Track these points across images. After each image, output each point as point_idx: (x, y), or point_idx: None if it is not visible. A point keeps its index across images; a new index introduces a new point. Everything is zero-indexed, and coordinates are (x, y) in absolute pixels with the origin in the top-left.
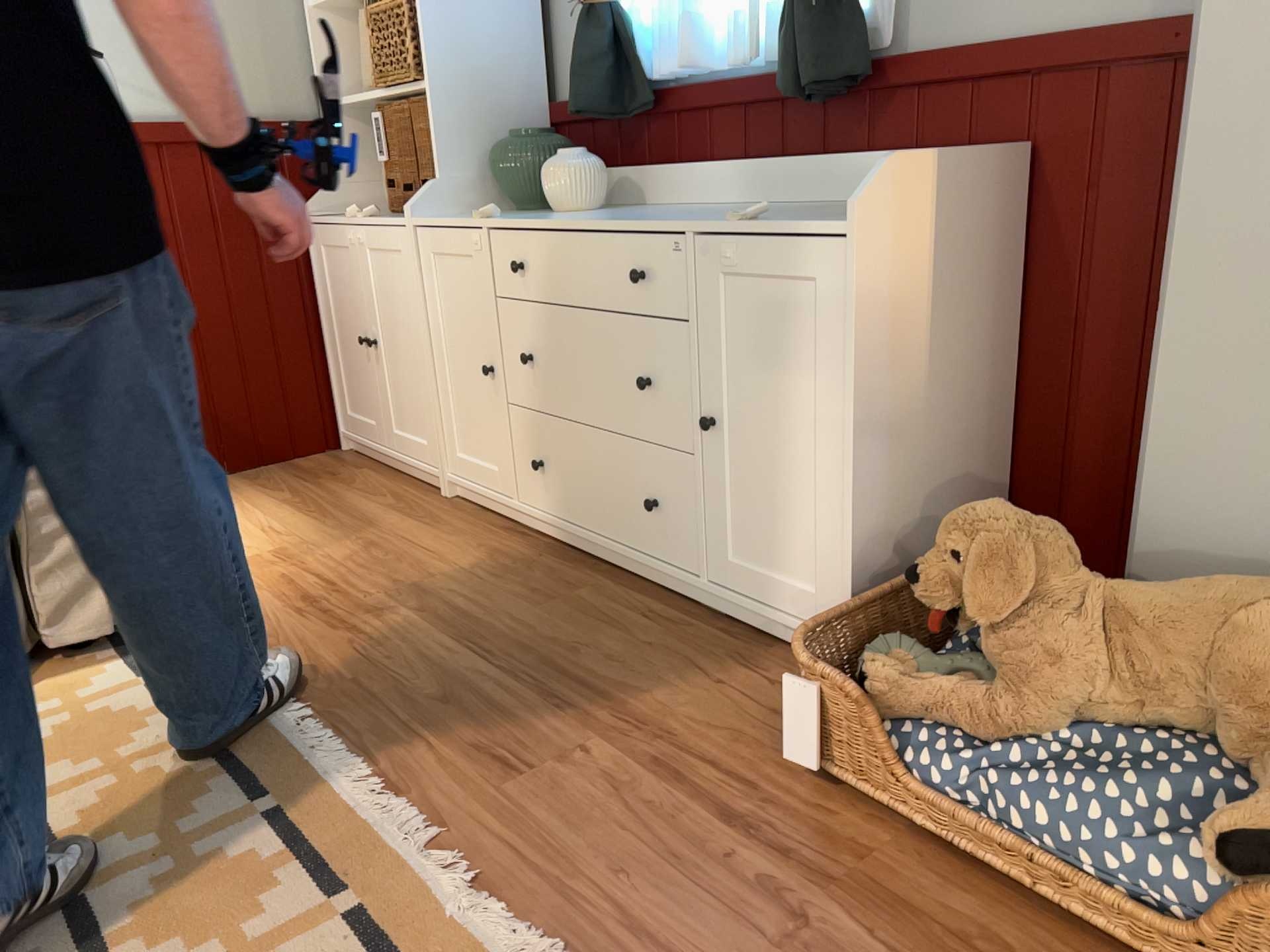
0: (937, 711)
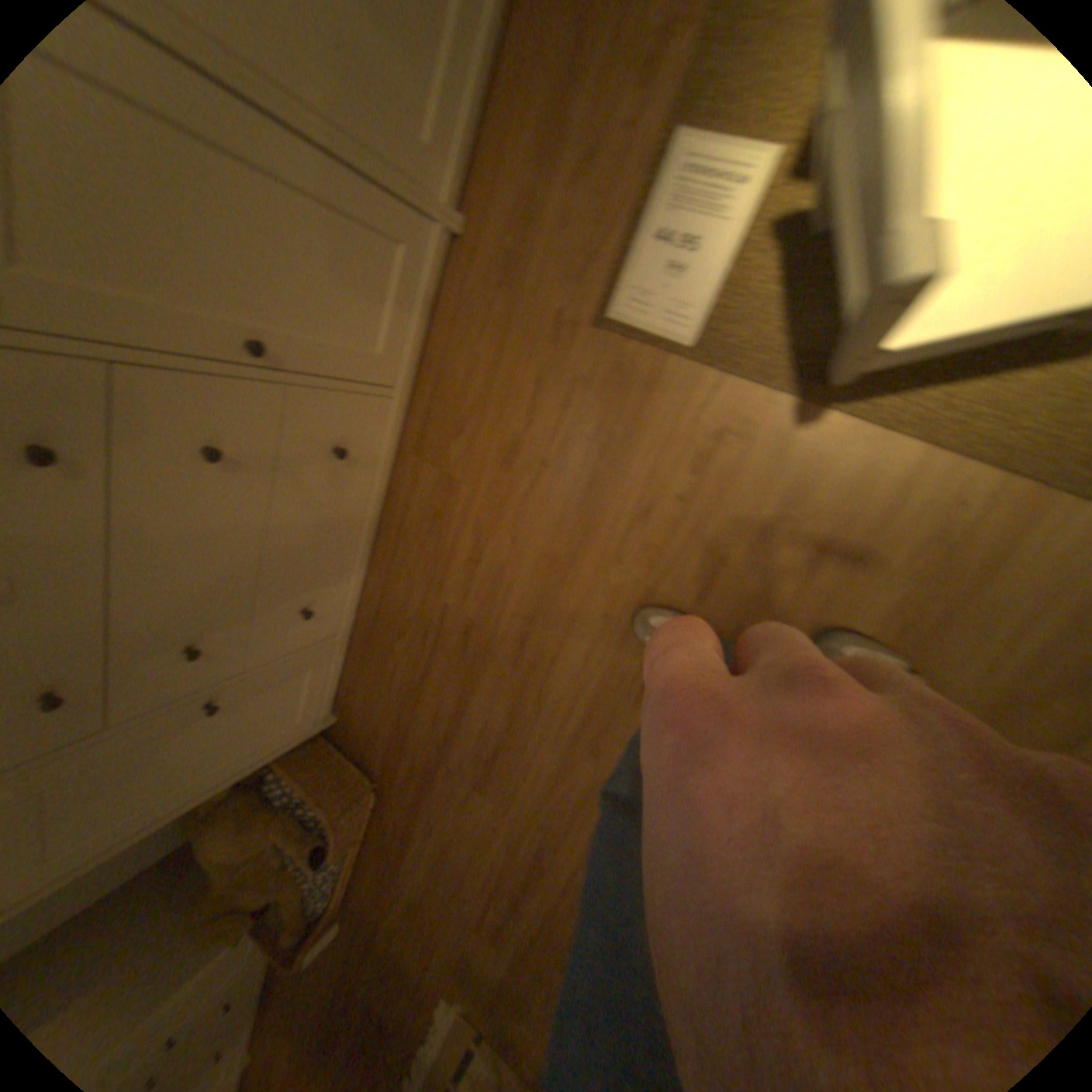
0: (288, 905)
